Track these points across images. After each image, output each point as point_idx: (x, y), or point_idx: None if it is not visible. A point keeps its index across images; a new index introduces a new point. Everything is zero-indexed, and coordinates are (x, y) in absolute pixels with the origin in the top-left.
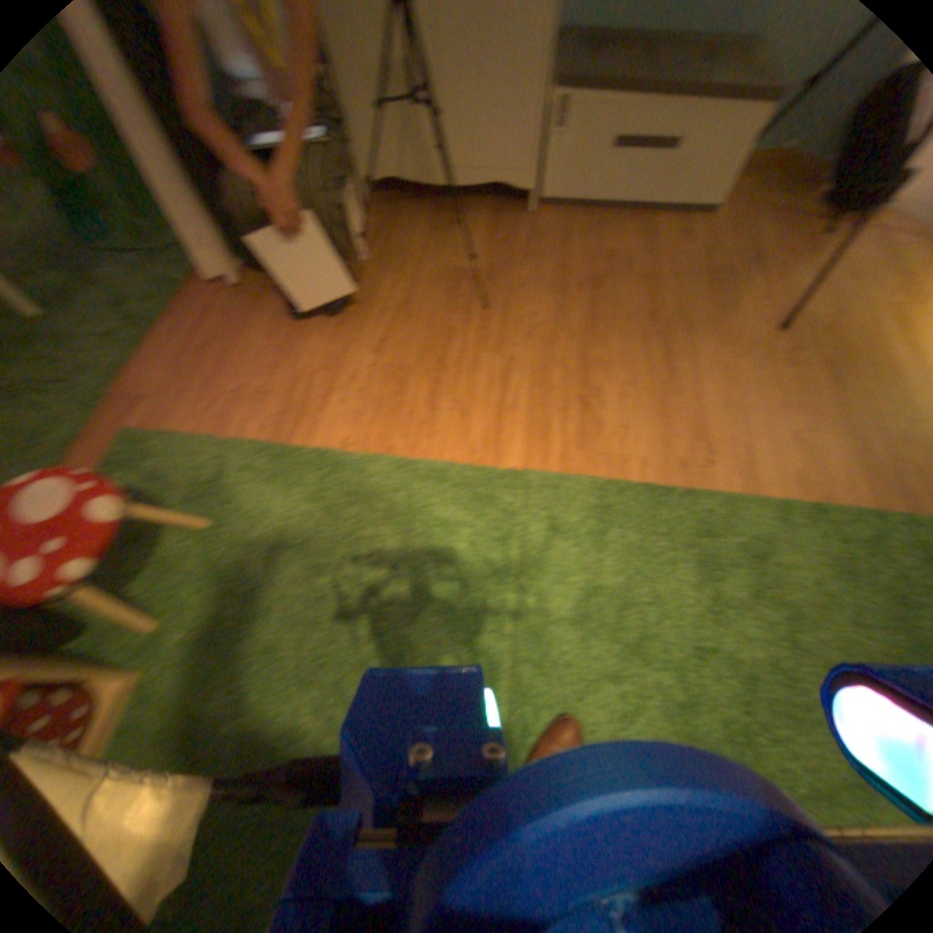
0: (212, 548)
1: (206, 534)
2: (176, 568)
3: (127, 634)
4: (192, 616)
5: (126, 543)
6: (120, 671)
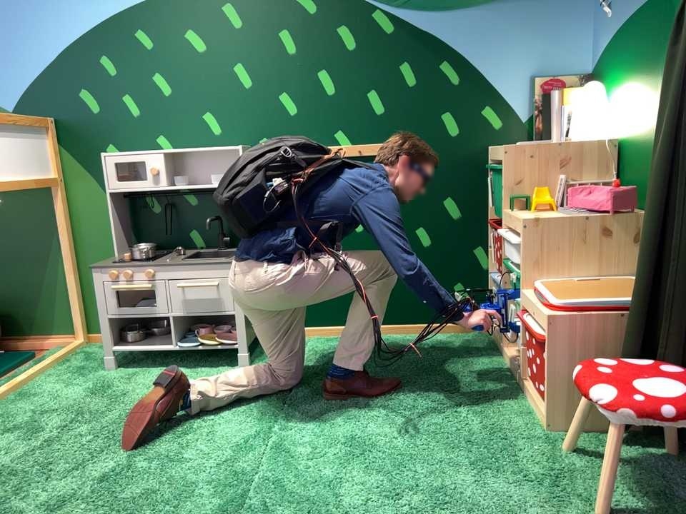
0: (572, 502)
1: (592, 512)
2: (591, 485)
3: (582, 448)
4: (539, 461)
5: (671, 496)
6: (562, 432)
